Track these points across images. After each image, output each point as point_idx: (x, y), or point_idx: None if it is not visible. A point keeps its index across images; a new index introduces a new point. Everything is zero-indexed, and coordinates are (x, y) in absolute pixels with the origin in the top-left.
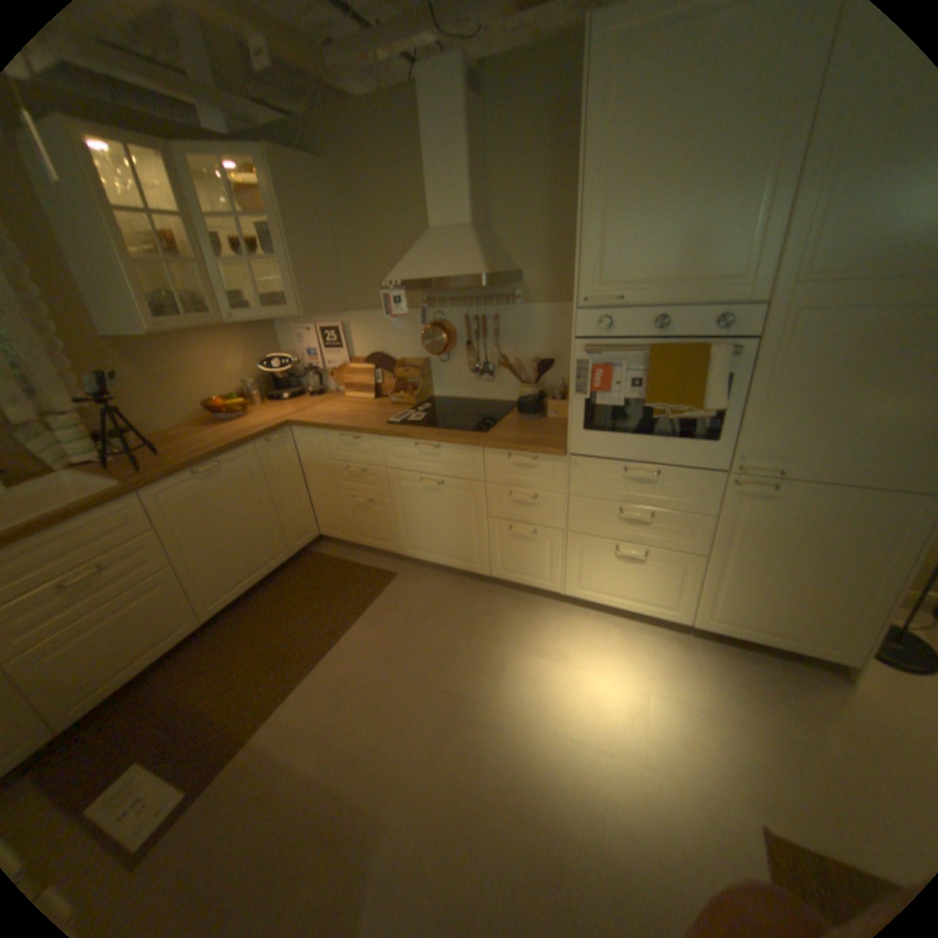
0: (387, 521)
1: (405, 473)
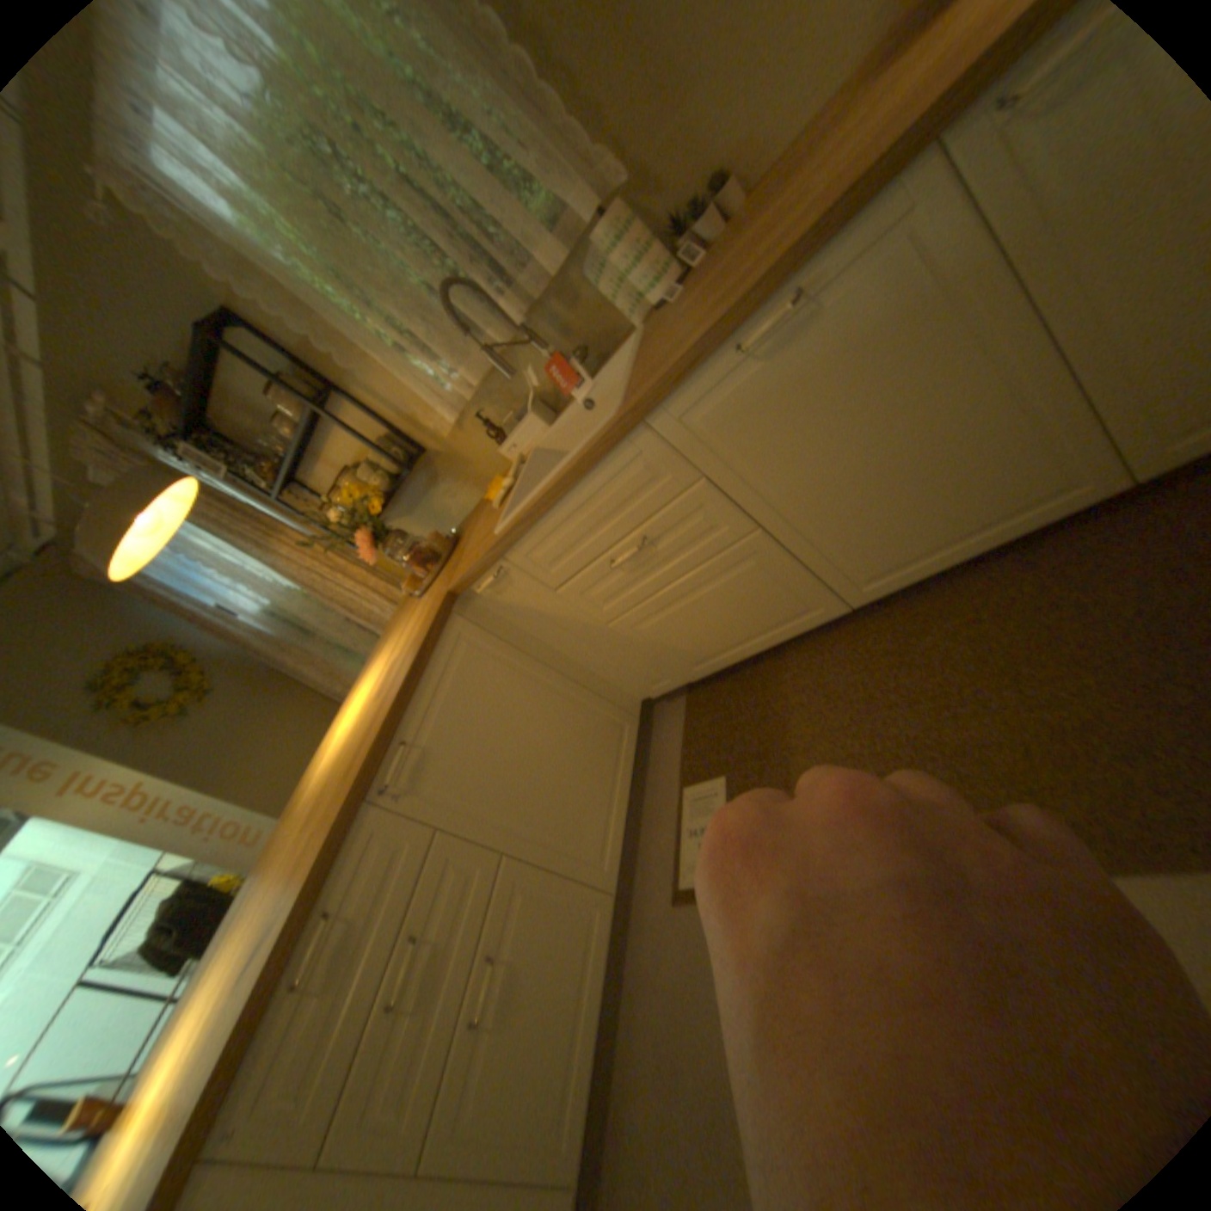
0: None
1: None
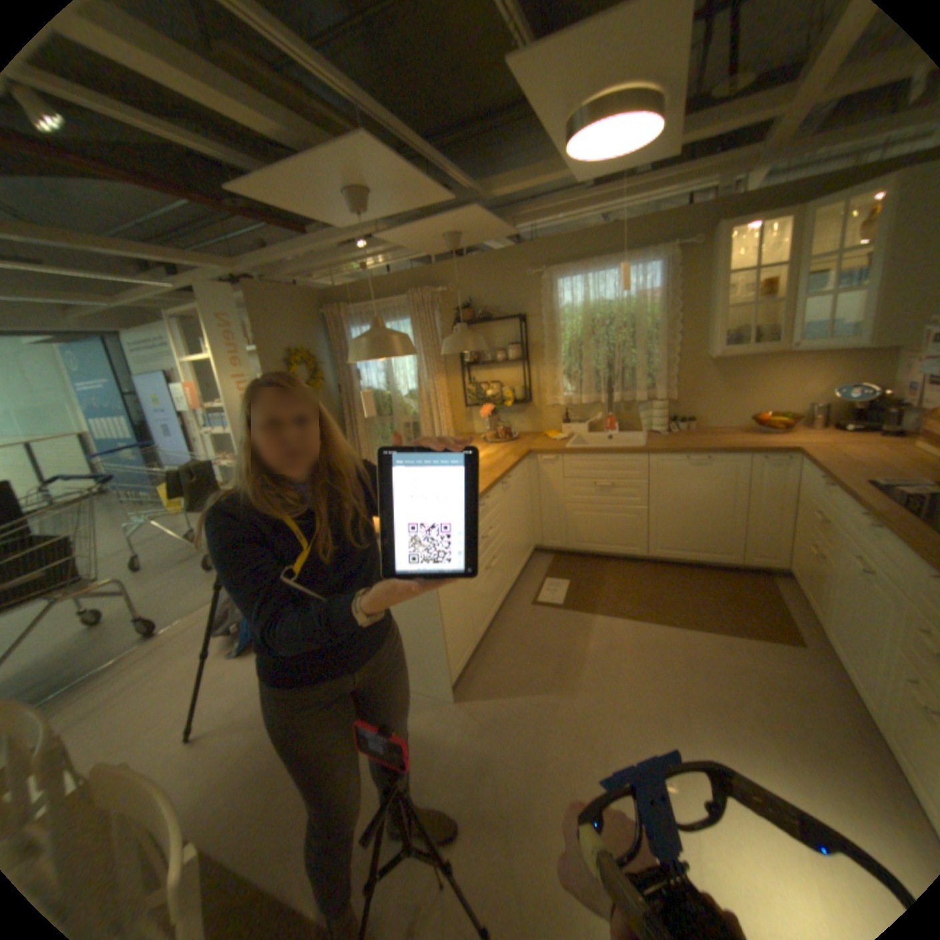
0: (827, 590)
1: (852, 544)
